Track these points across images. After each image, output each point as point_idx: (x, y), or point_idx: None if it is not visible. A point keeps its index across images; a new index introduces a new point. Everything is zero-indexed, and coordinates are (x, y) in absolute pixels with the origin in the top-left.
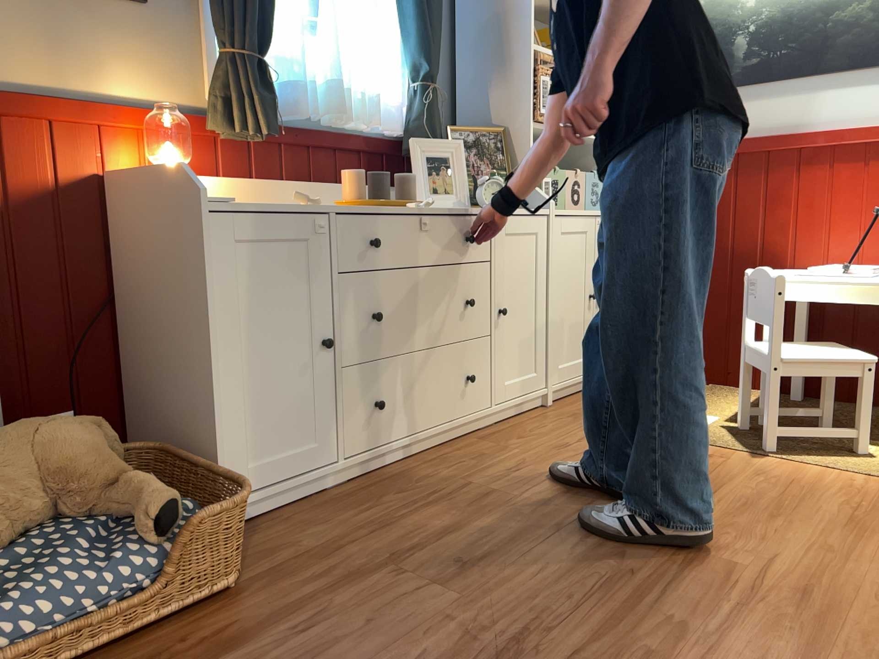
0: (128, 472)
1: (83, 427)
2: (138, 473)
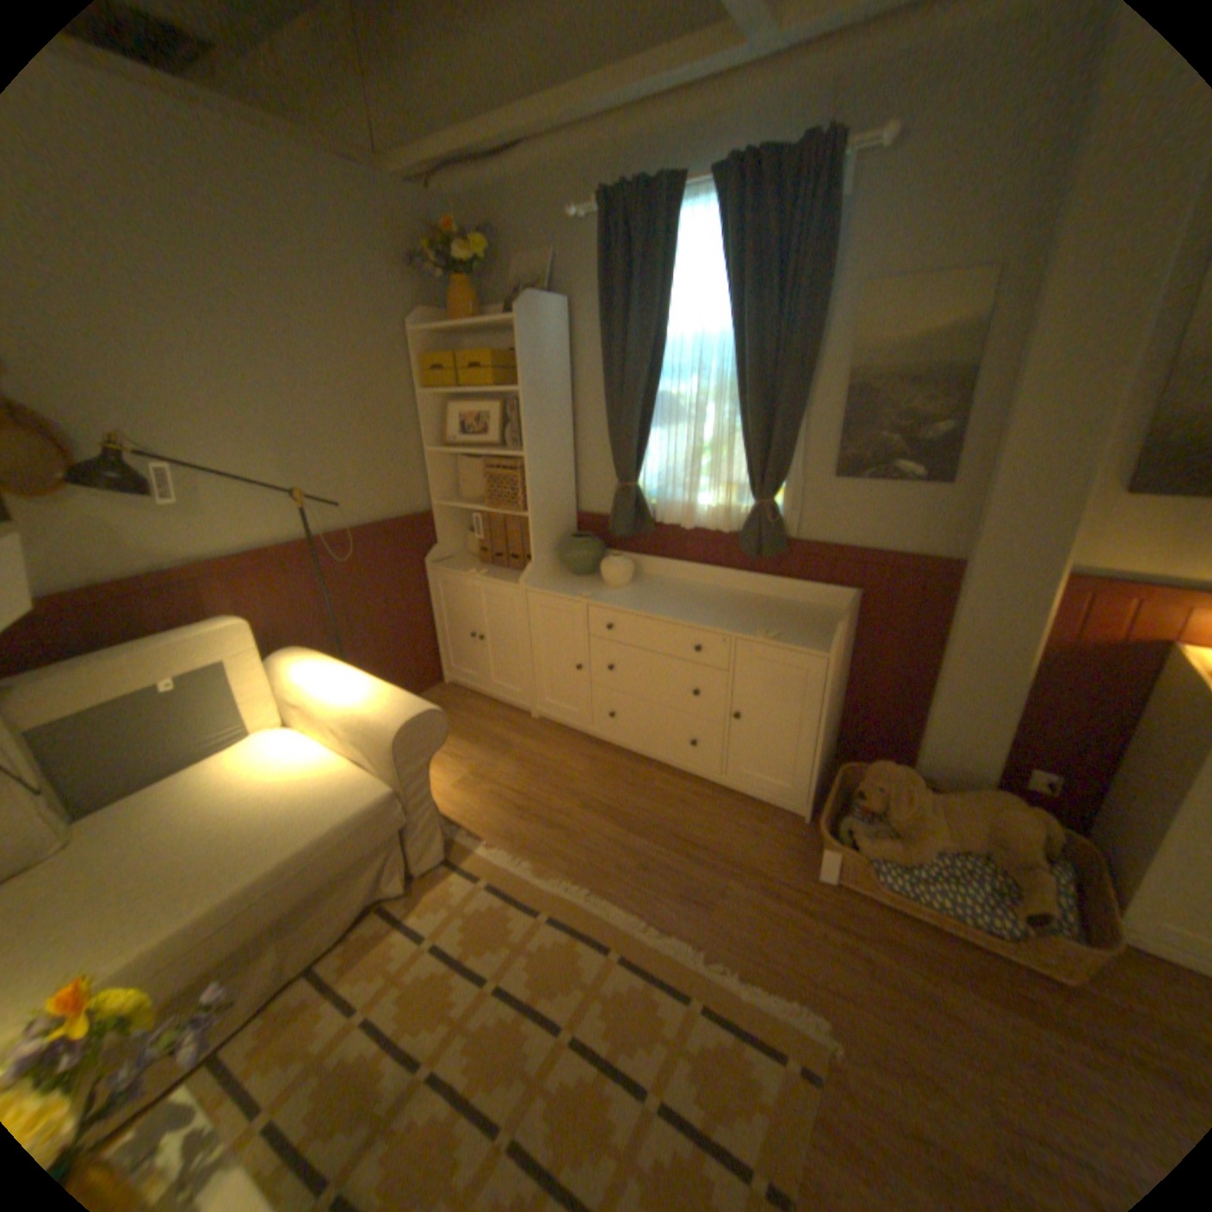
0: (1045, 868)
1: (1032, 825)
2: (1047, 877)
